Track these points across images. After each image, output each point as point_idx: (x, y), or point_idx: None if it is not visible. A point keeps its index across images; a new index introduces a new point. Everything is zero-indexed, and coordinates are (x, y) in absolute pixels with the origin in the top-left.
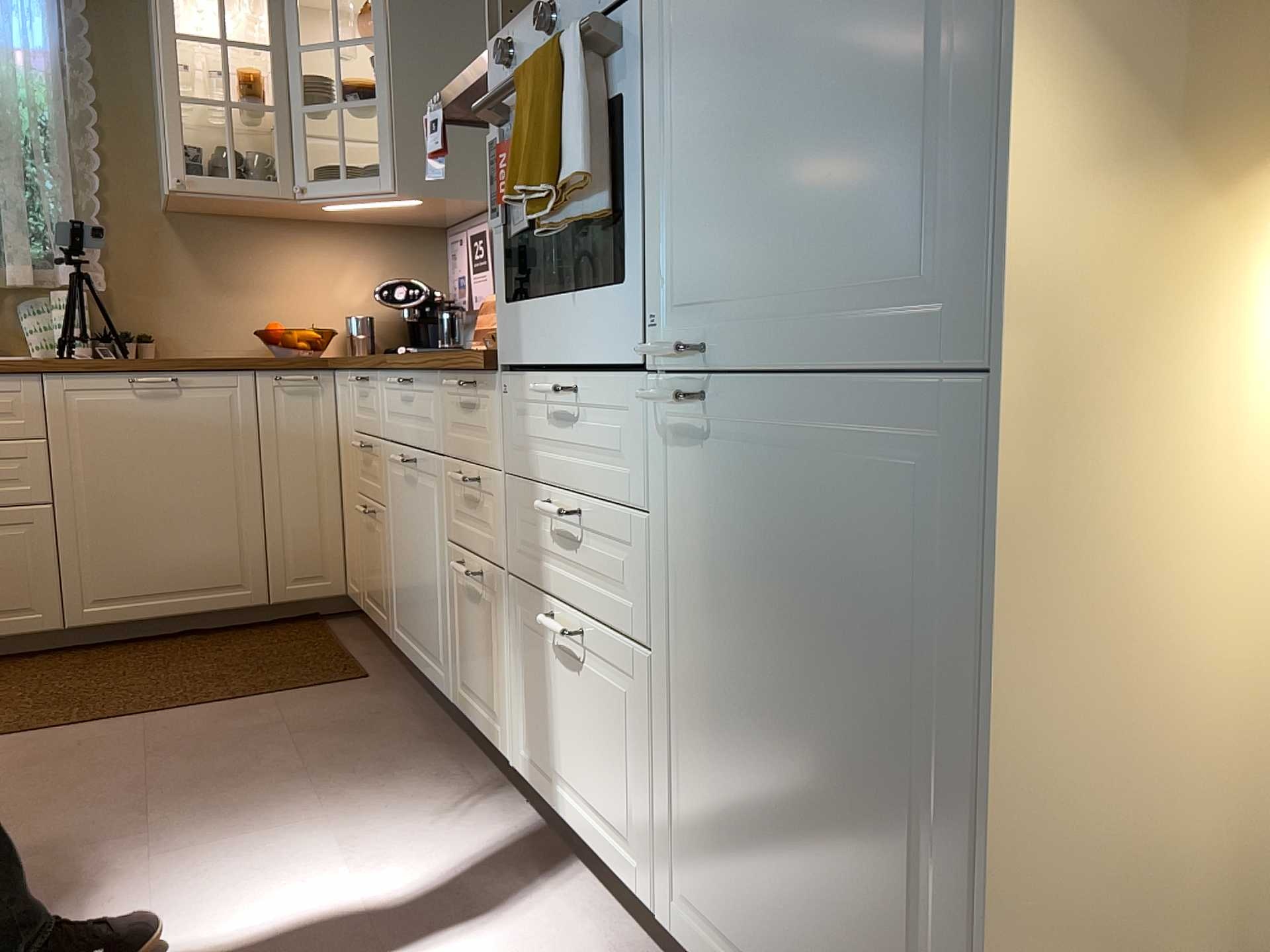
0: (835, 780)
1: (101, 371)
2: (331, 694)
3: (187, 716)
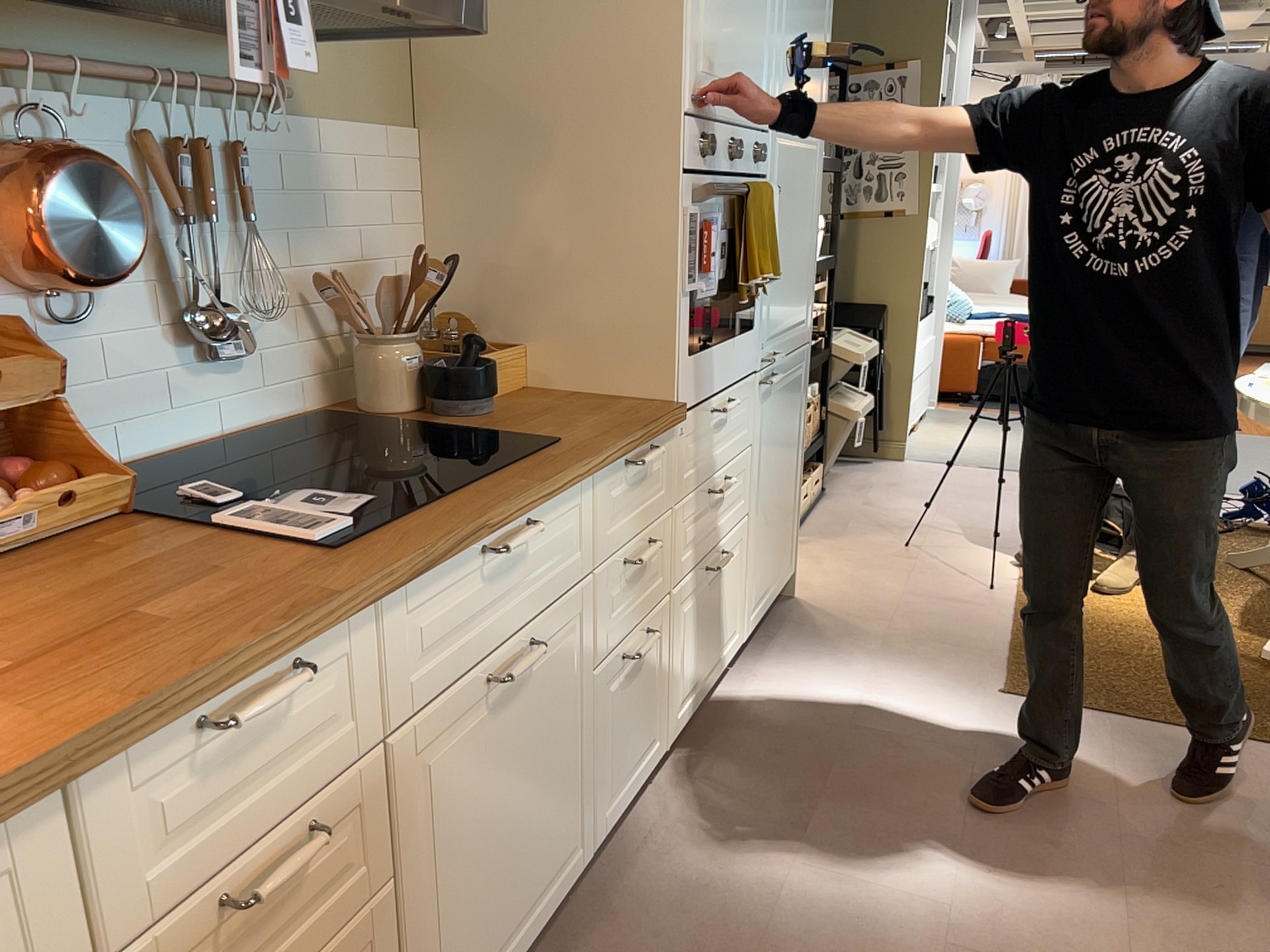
0: (785, 484)
1: None
2: None
3: None
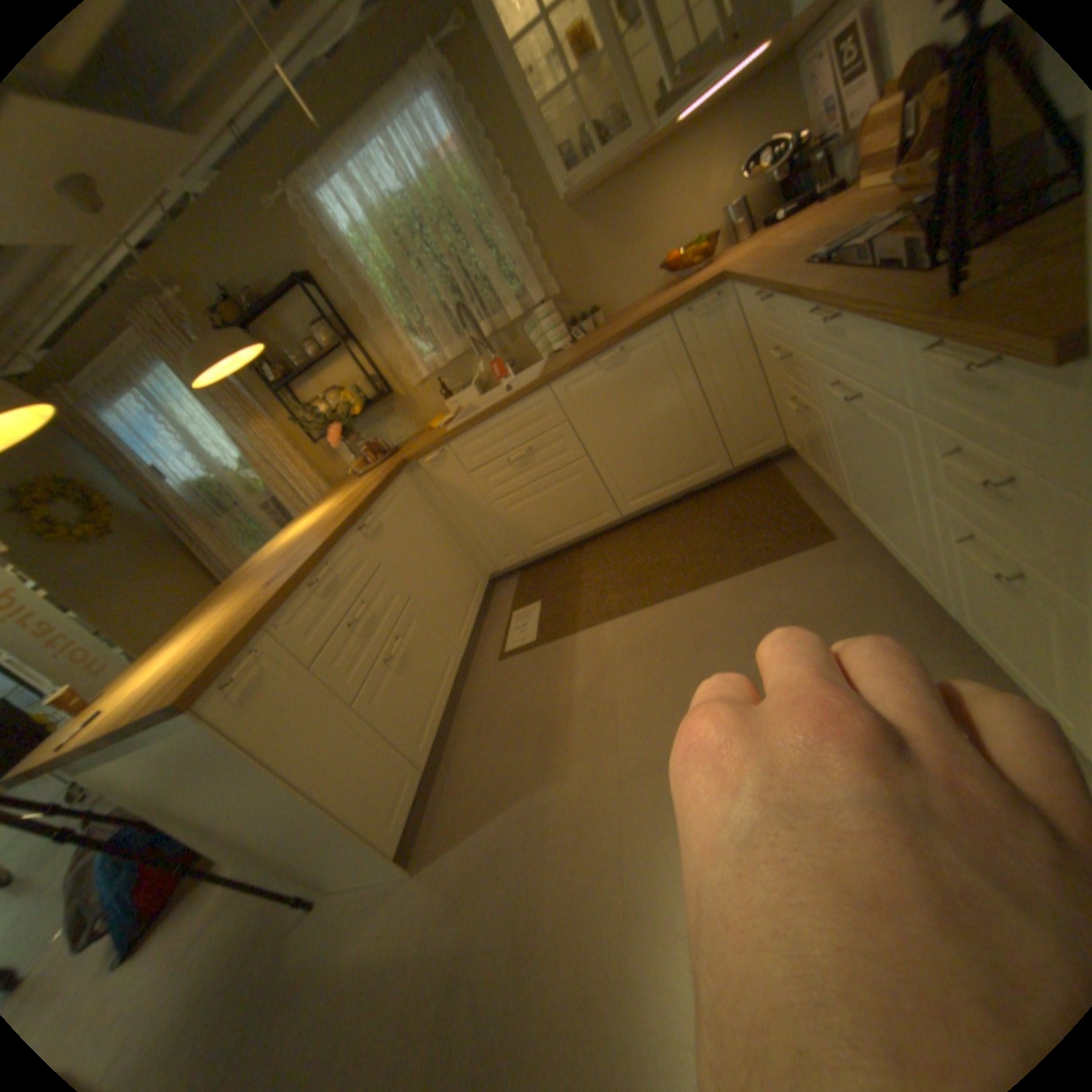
0: None
1: (577, 365)
2: (811, 561)
3: (712, 593)
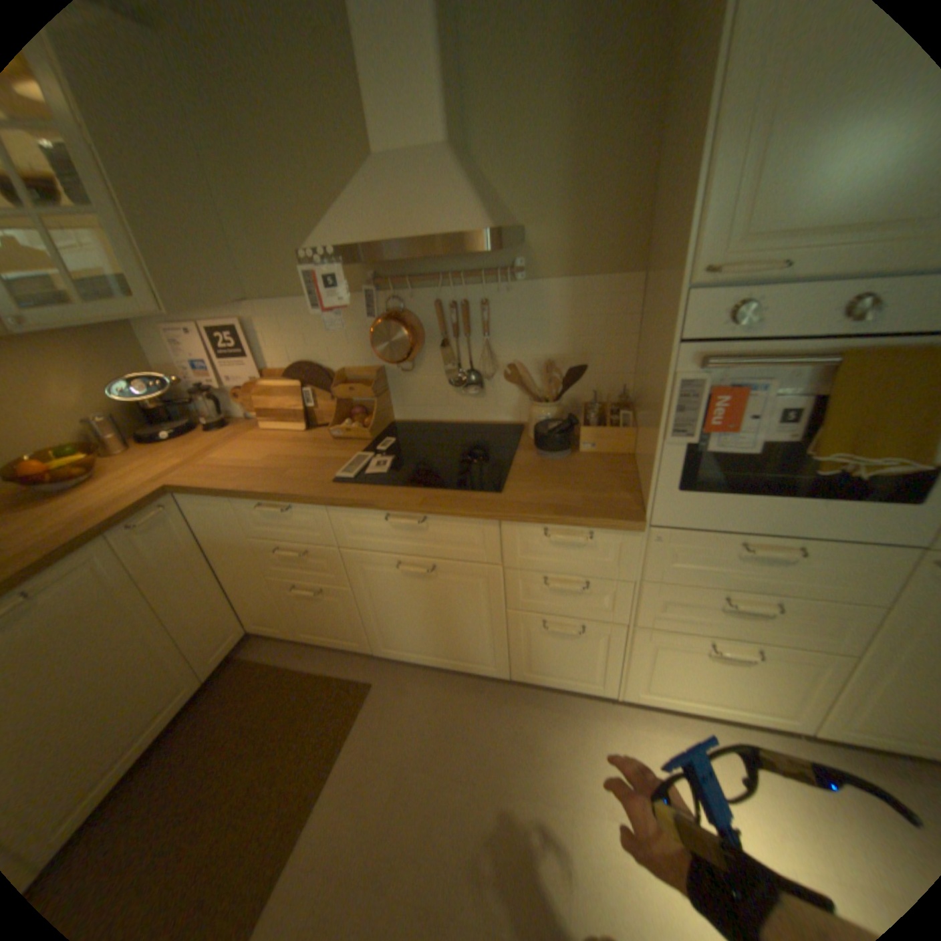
0: None
1: None
2: (374, 717)
3: (320, 828)
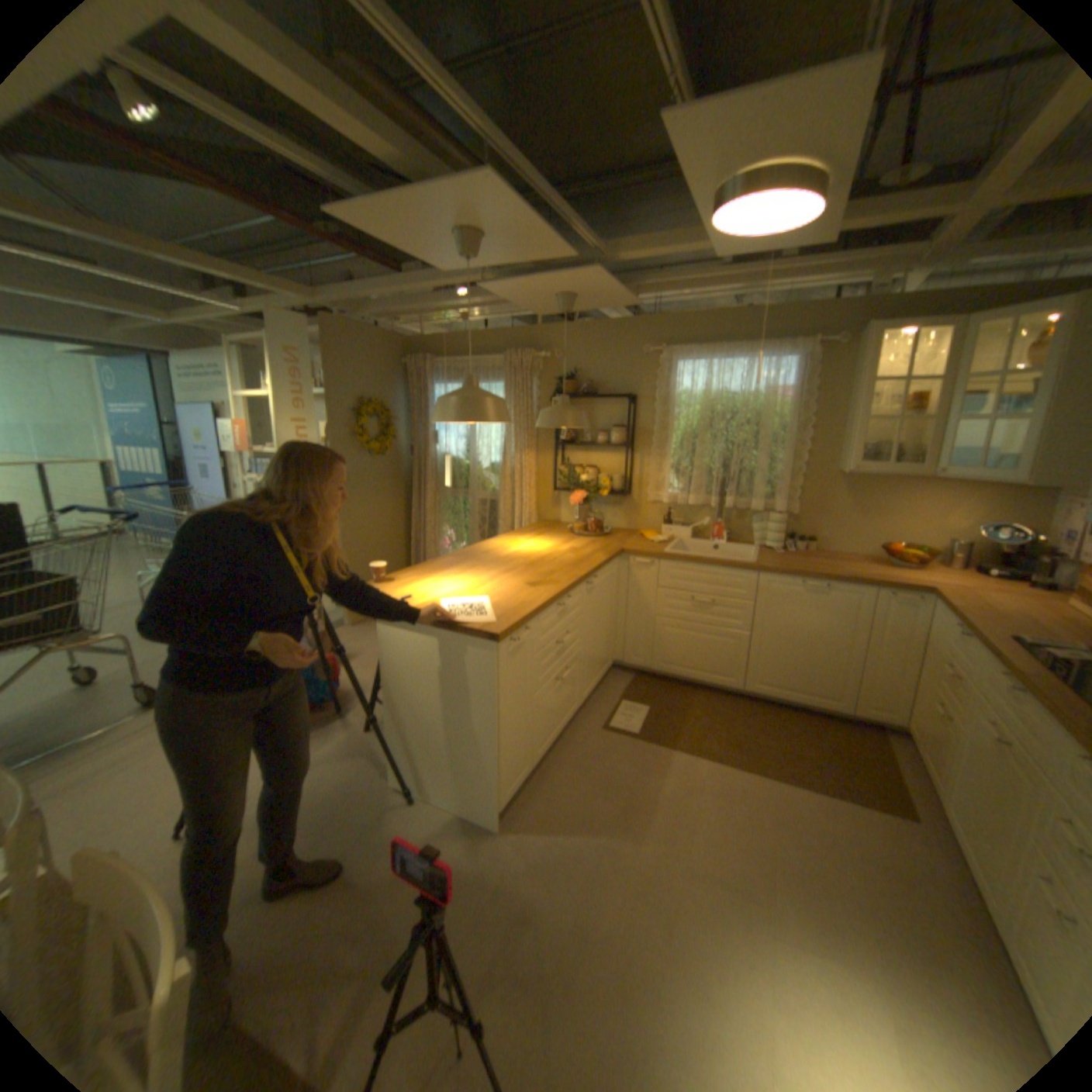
0: None
1: (788, 575)
2: (891, 827)
3: (799, 797)
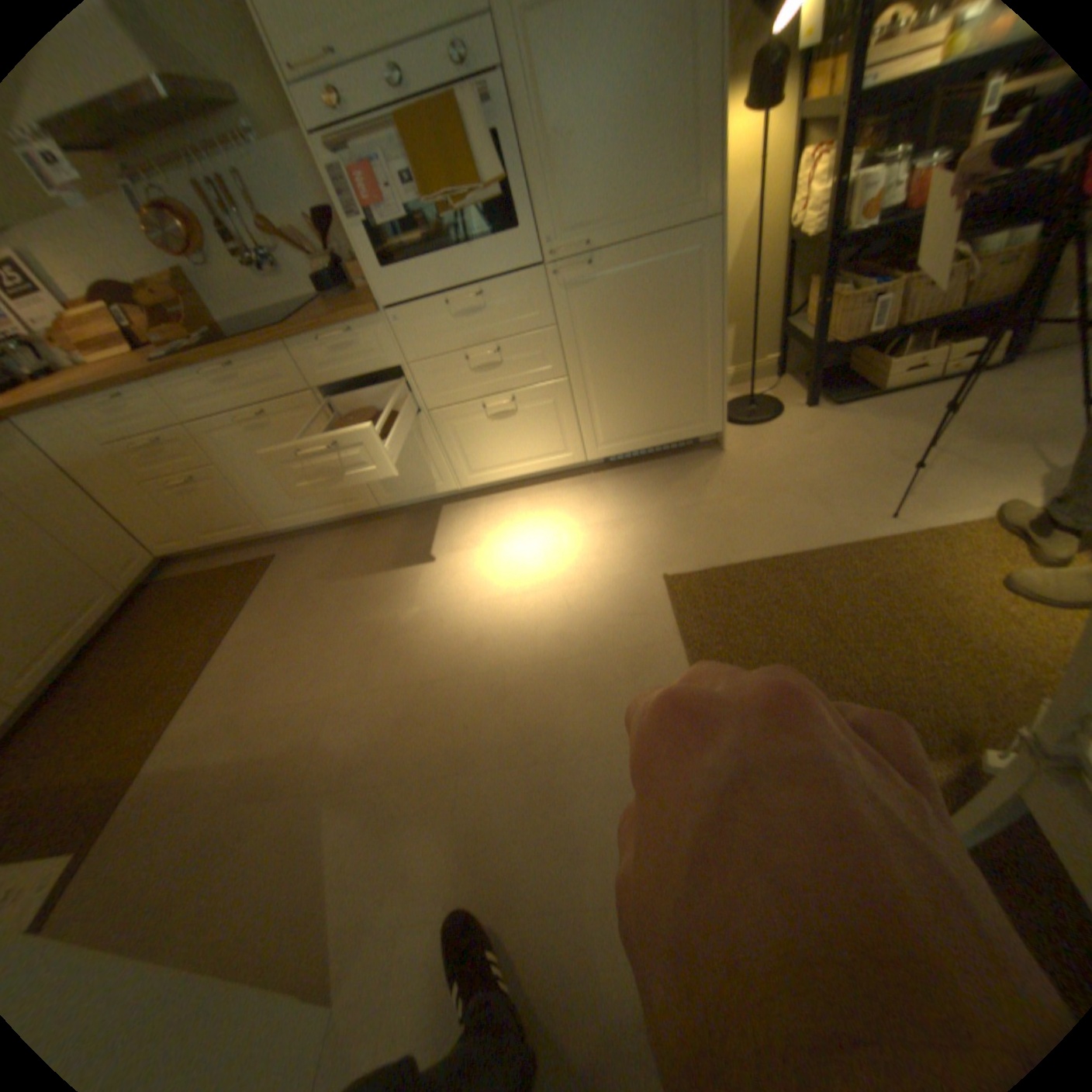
0: (665, 356)
1: None
2: (279, 569)
3: (239, 630)
